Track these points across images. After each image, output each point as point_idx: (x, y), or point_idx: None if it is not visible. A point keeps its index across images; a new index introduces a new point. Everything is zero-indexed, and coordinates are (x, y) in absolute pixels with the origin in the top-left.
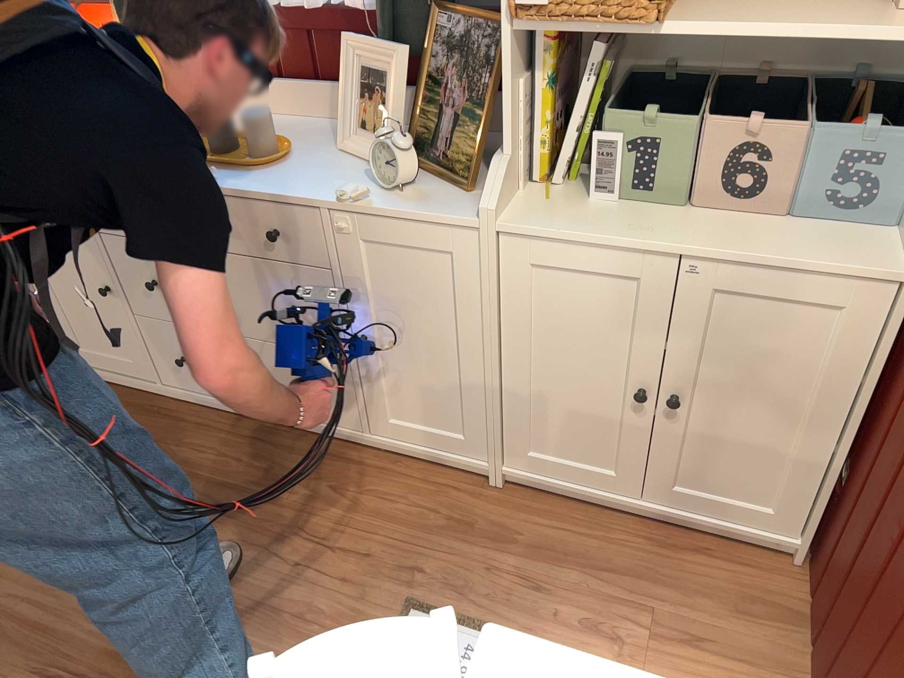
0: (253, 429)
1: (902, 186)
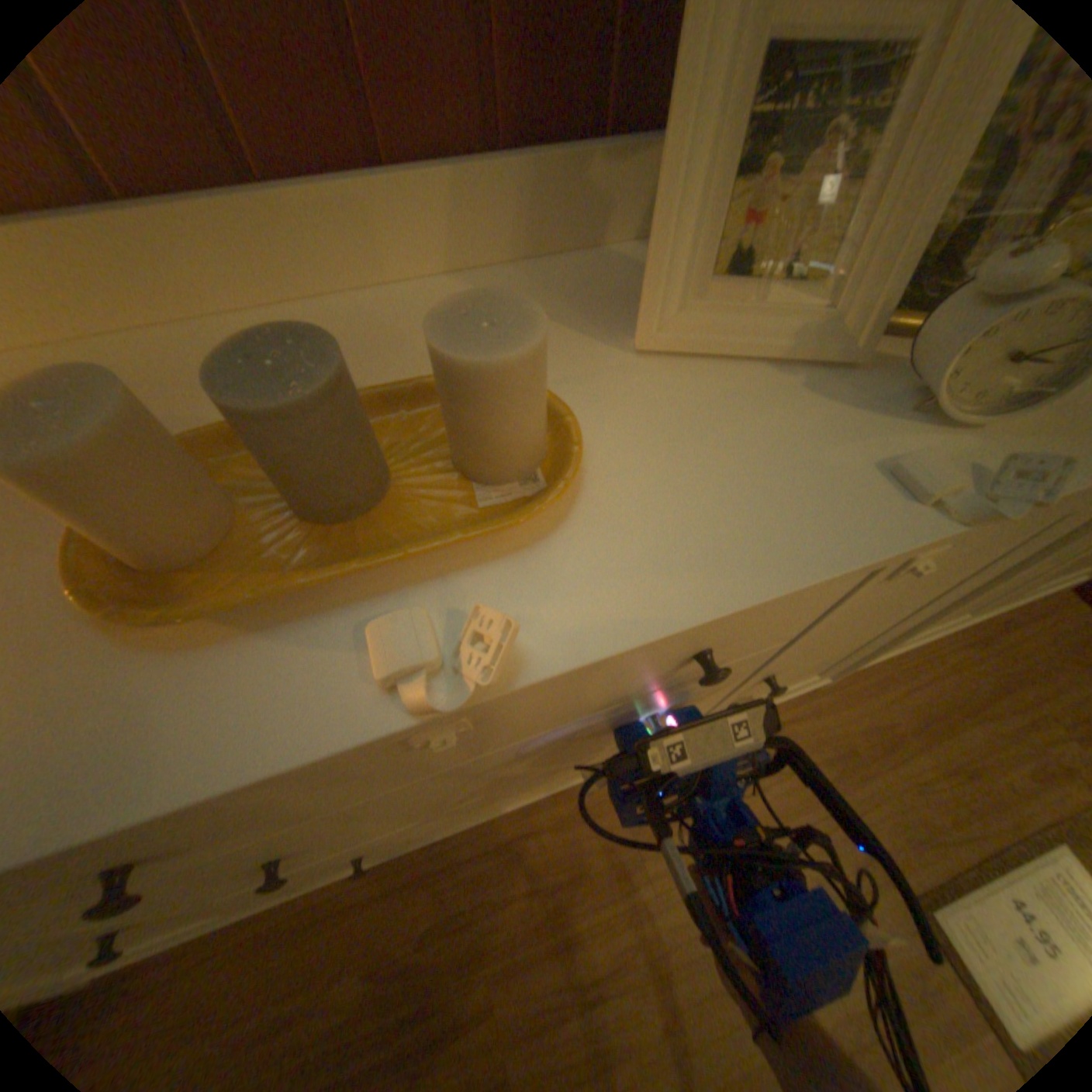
0: (492, 838)
1: None
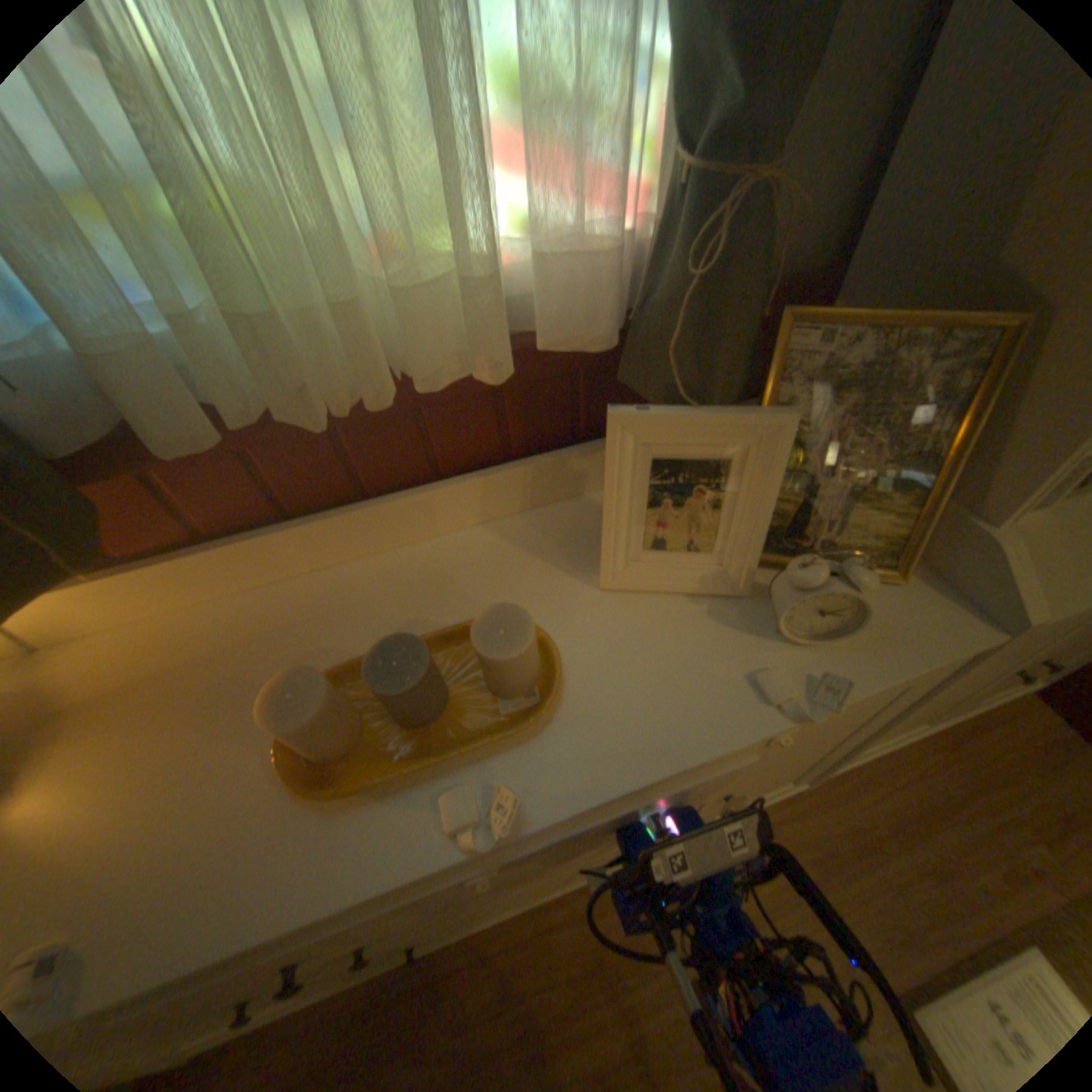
0: (517, 933)
1: None
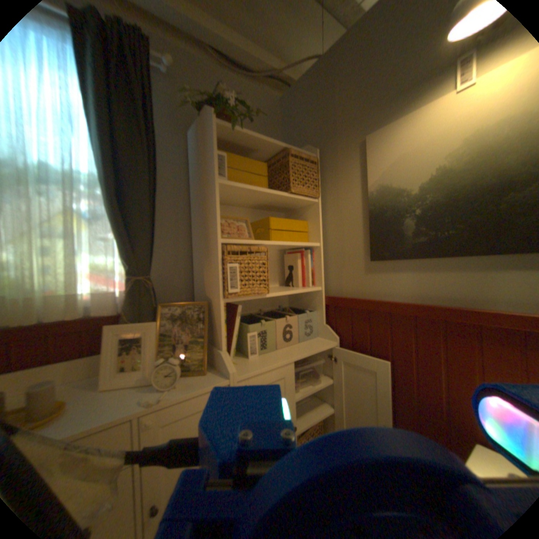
0: None
1: (319, 324)
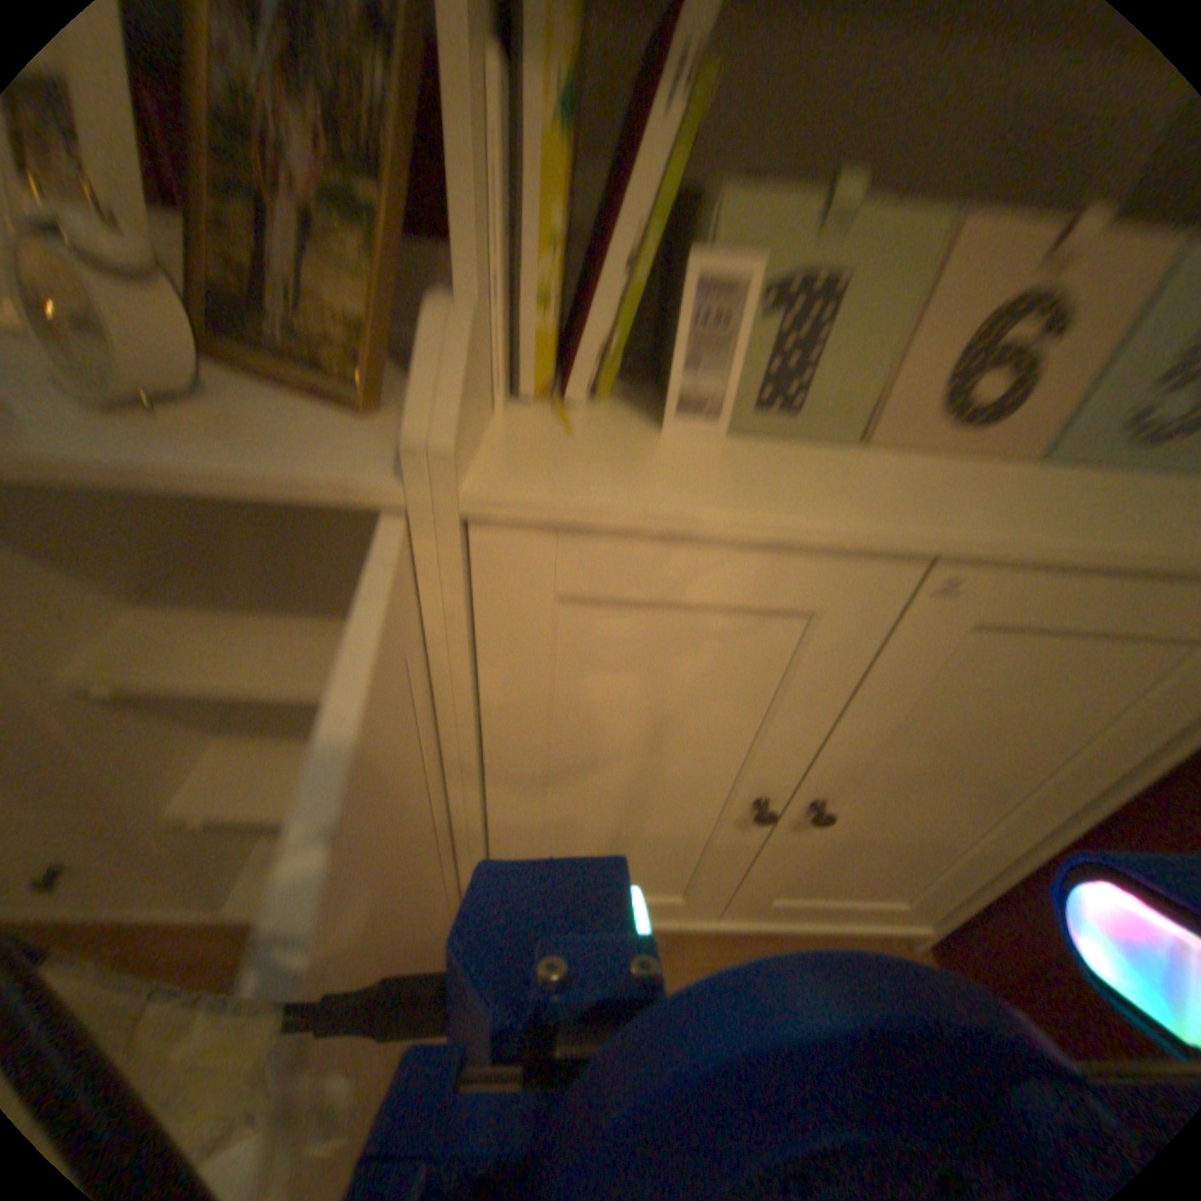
0: None
1: None
